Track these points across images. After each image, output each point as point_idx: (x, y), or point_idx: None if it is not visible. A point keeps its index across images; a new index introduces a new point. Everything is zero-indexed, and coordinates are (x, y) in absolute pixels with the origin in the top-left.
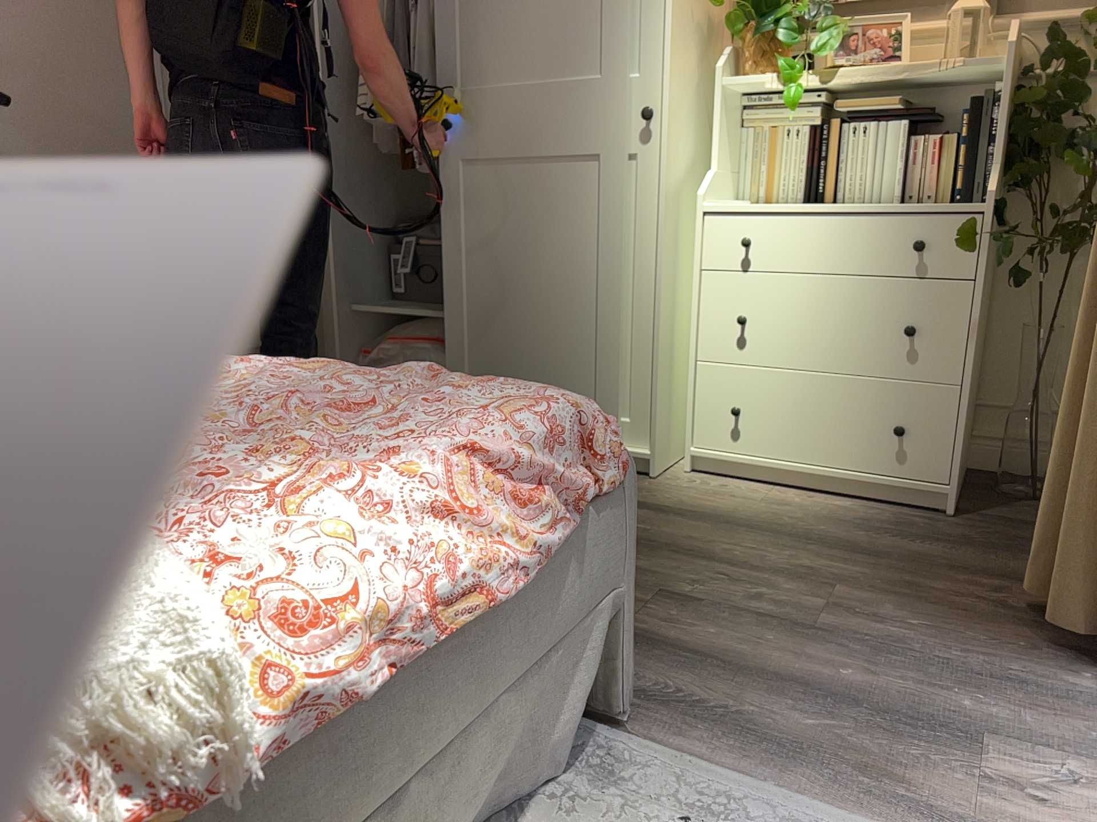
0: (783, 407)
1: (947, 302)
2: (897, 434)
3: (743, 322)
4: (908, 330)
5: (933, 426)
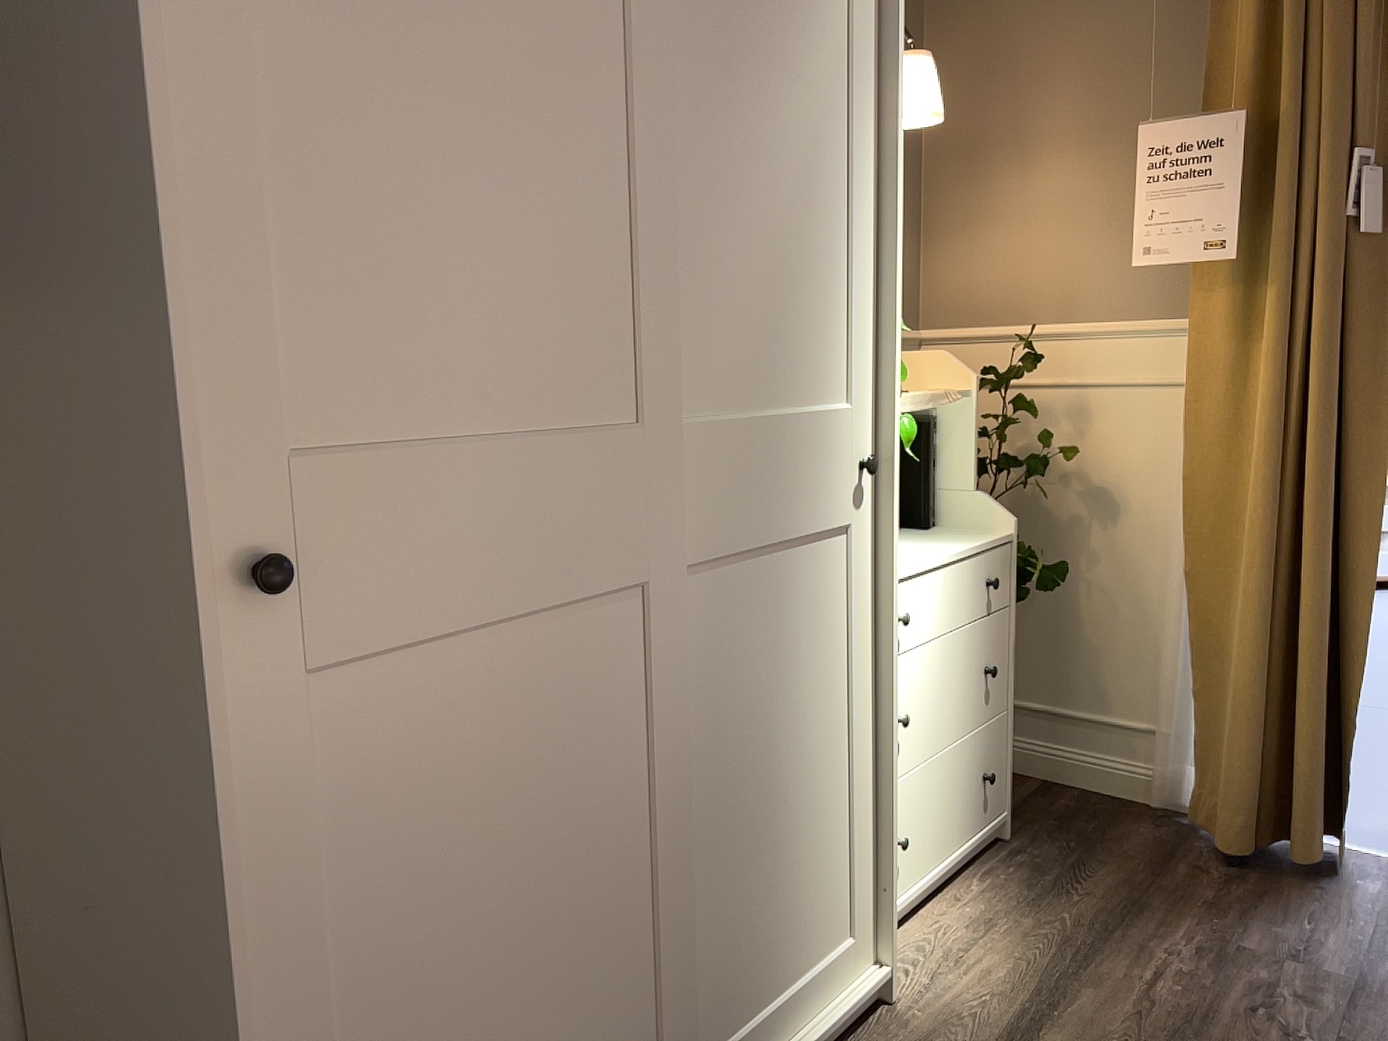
0: (925, 809)
1: (1002, 632)
2: (993, 782)
3: (909, 723)
4: (996, 671)
5: (999, 758)
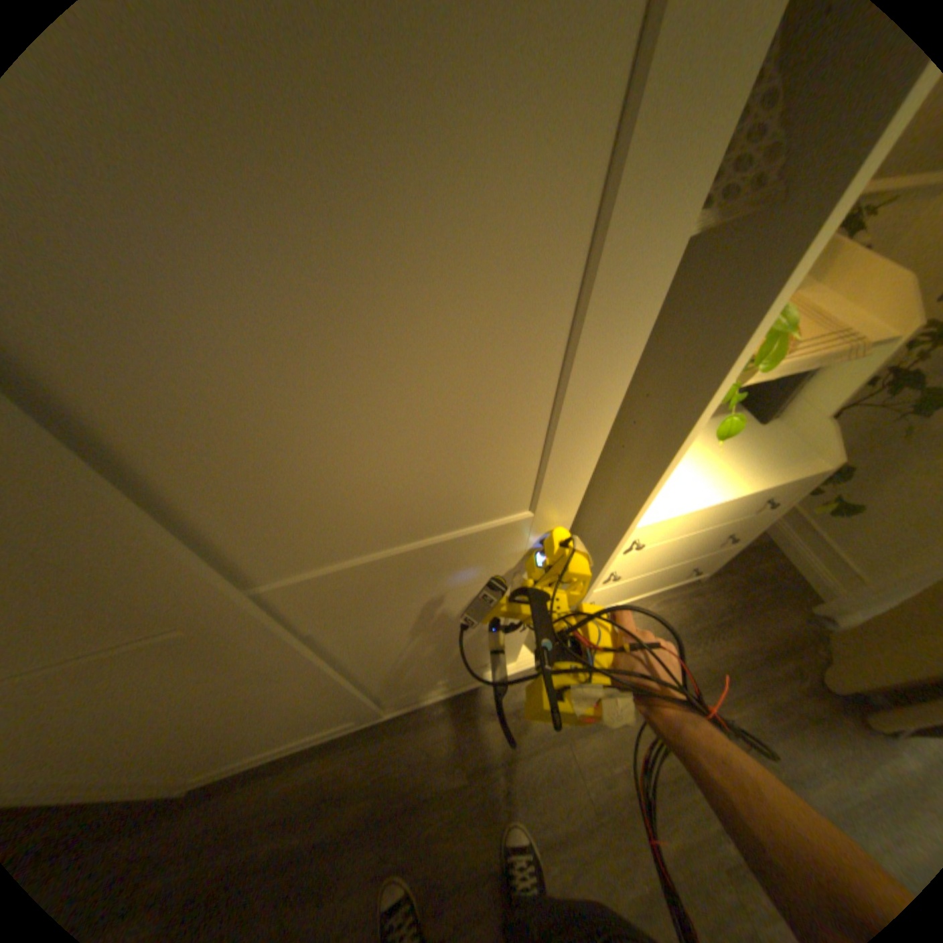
0: (624, 589)
1: (762, 517)
2: (695, 575)
3: (616, 579)
4: (734, 541)
5: (713, 561)
